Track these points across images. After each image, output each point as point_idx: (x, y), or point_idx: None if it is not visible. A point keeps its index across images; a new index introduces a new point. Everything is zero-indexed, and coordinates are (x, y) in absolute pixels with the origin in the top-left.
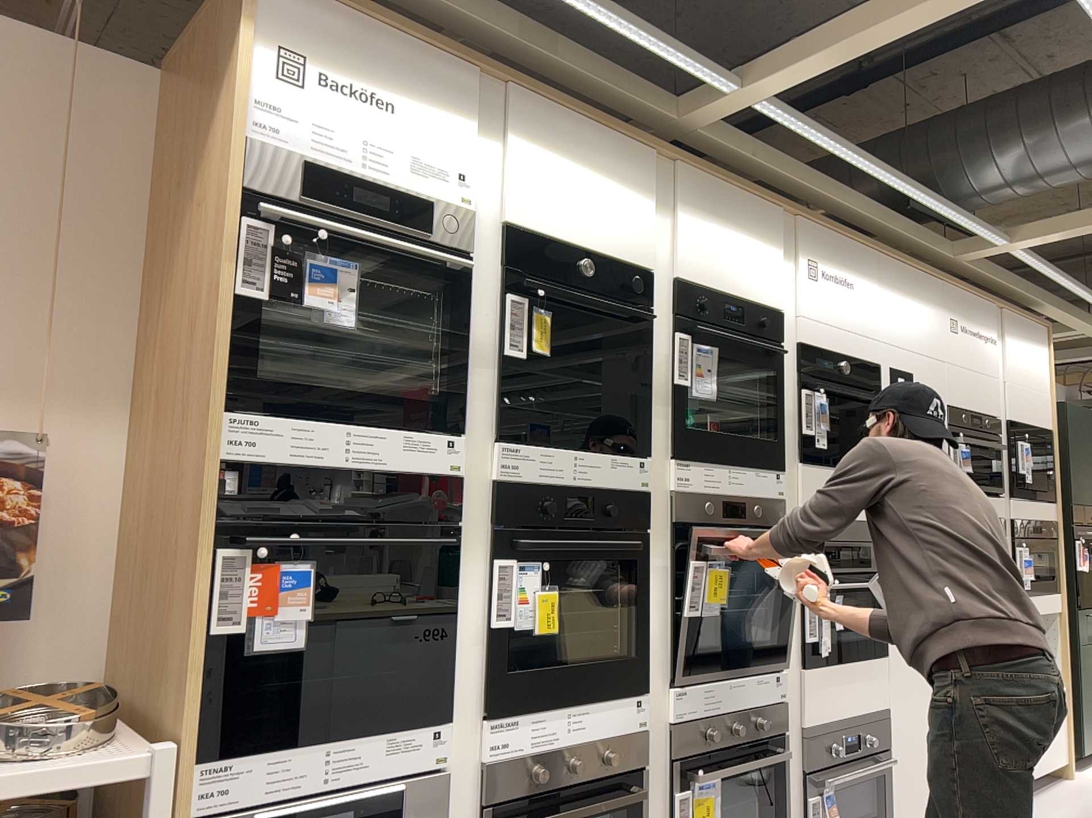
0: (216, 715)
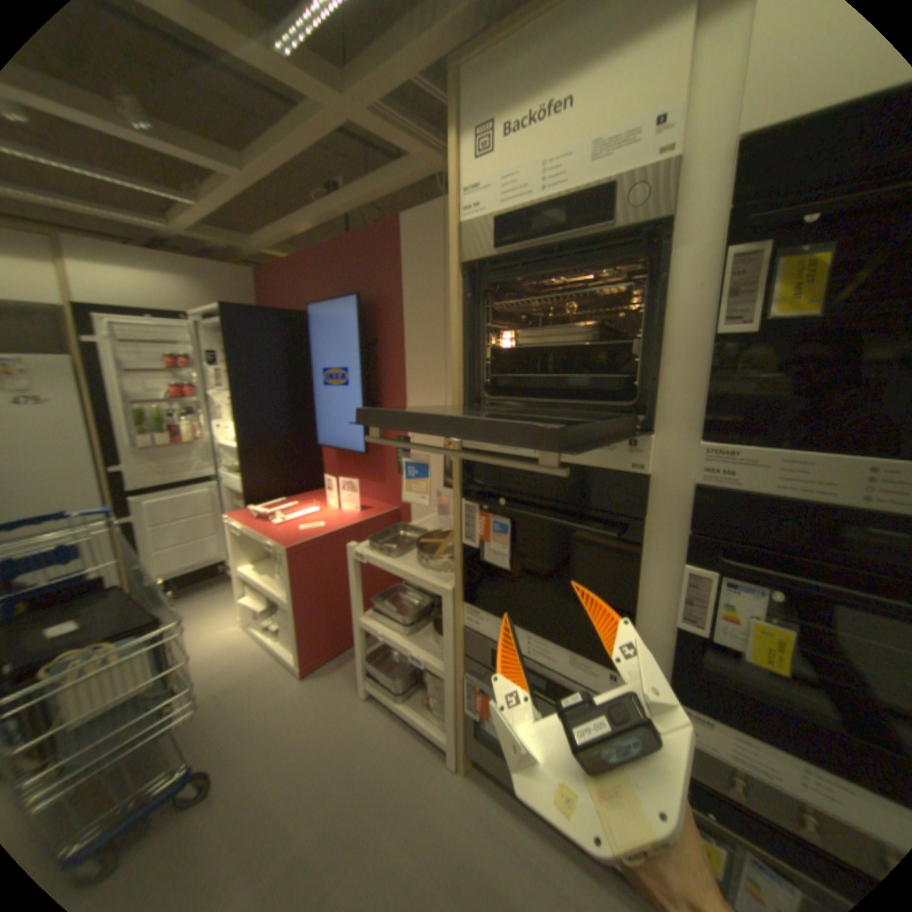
0: (471, 586)
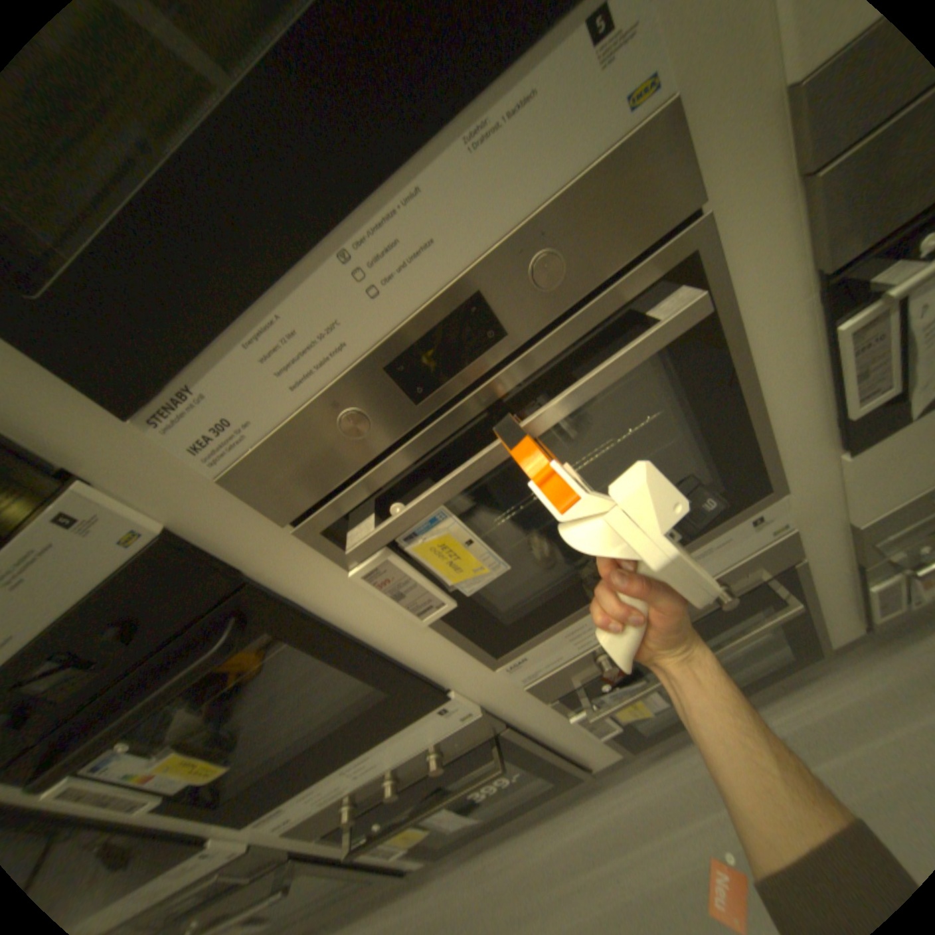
0: None
